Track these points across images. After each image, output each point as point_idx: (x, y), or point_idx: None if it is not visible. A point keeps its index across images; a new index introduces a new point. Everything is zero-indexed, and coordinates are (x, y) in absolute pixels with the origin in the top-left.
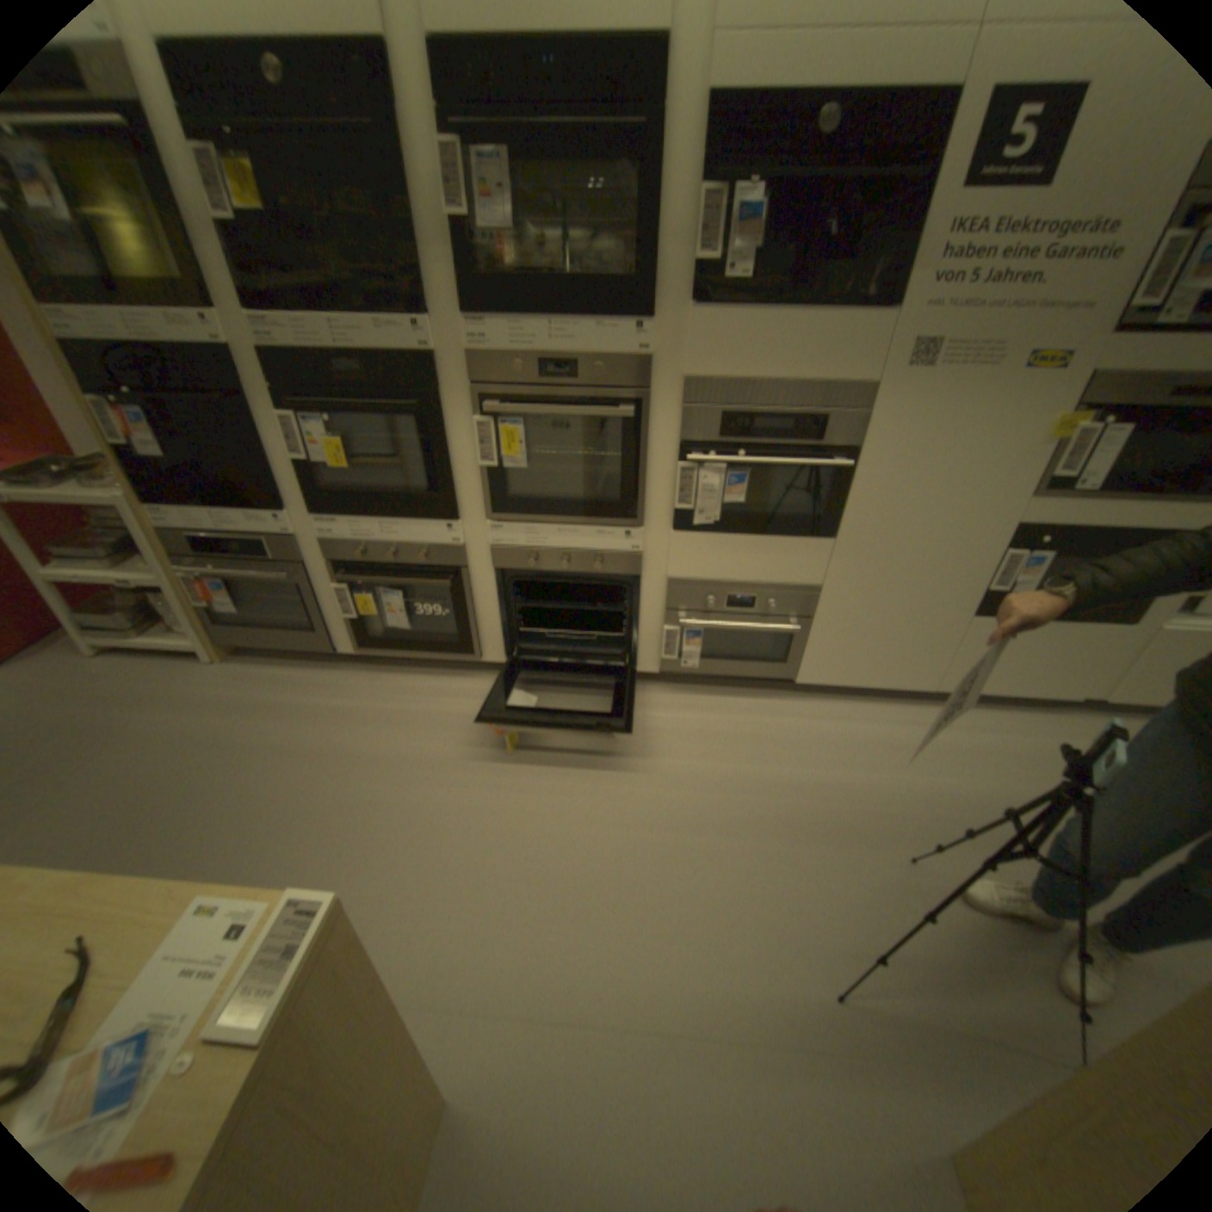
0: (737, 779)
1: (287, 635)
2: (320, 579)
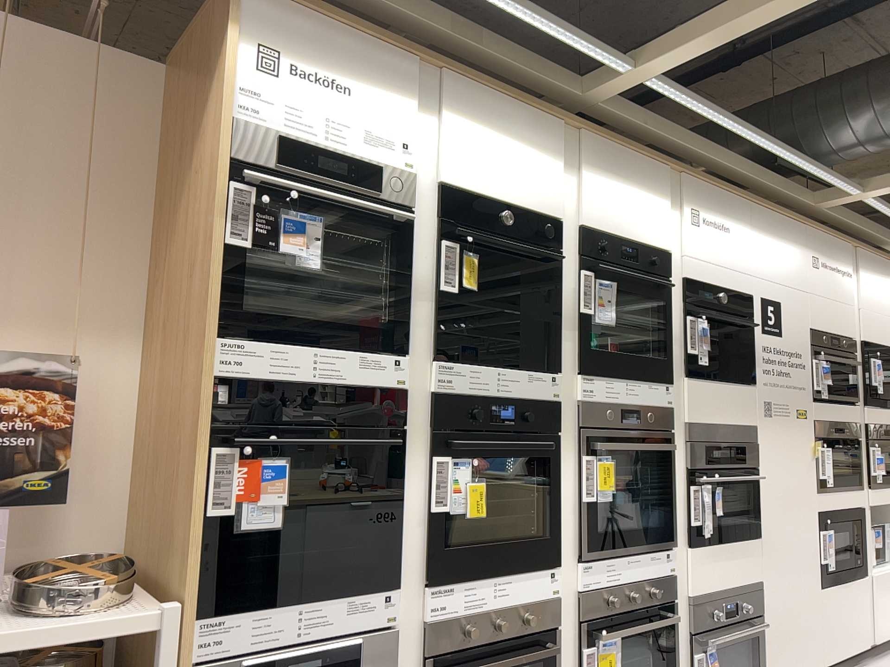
0: None
1: None
2: None
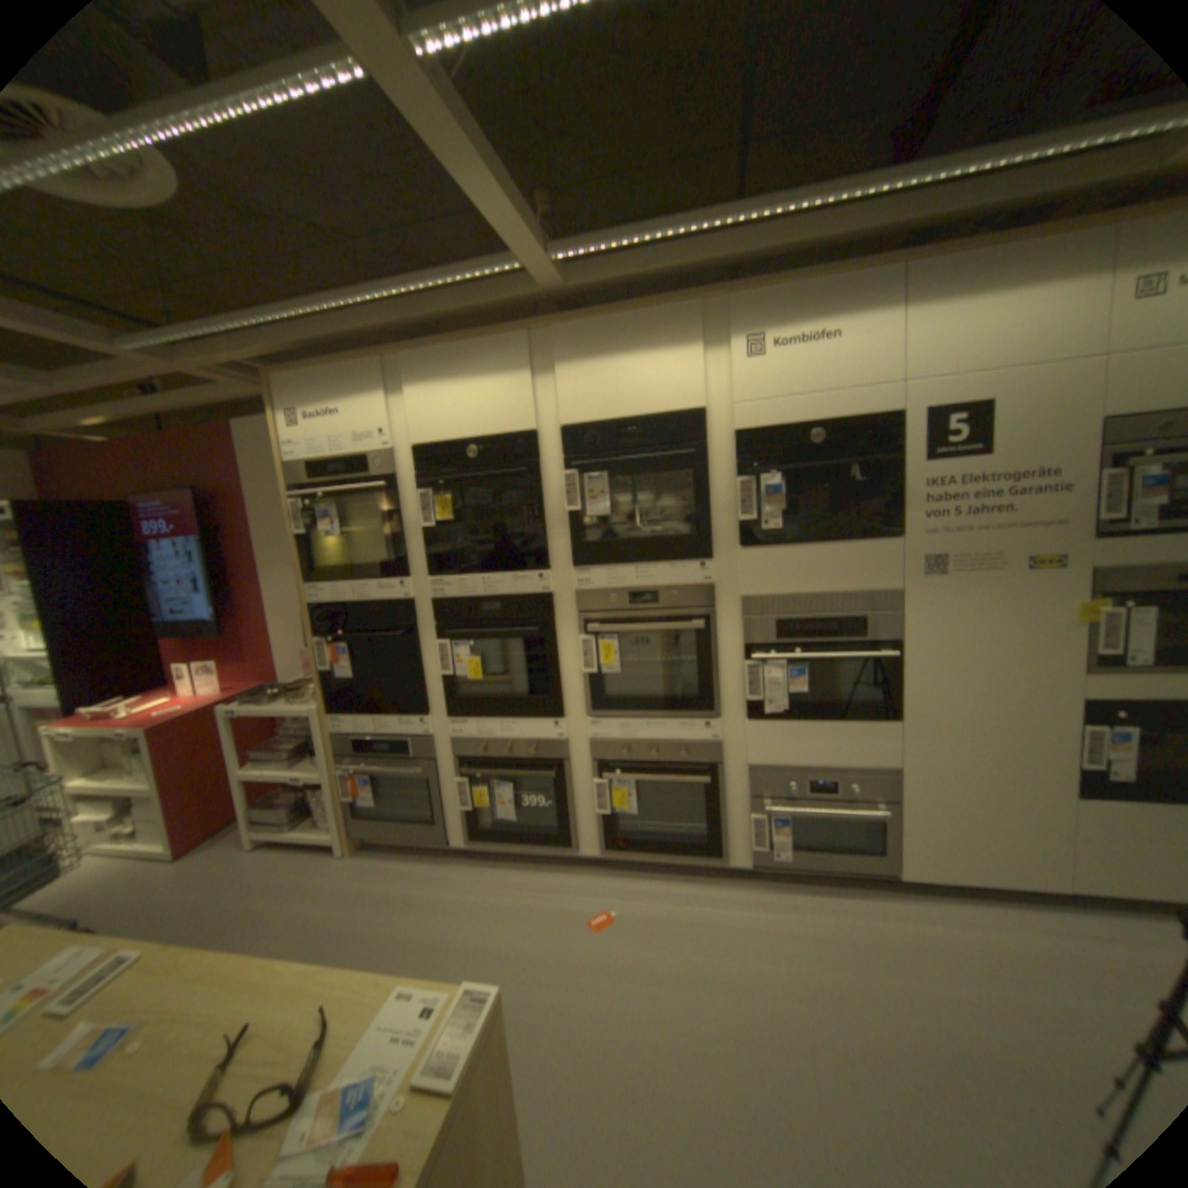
0: (857, 995)
1: (409, 830)
2: (447, 775)
